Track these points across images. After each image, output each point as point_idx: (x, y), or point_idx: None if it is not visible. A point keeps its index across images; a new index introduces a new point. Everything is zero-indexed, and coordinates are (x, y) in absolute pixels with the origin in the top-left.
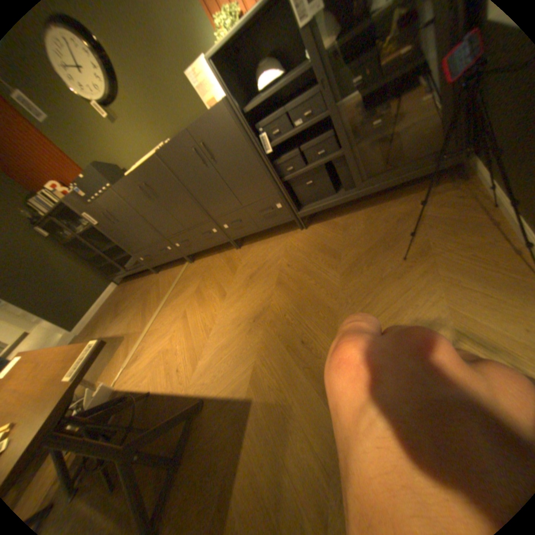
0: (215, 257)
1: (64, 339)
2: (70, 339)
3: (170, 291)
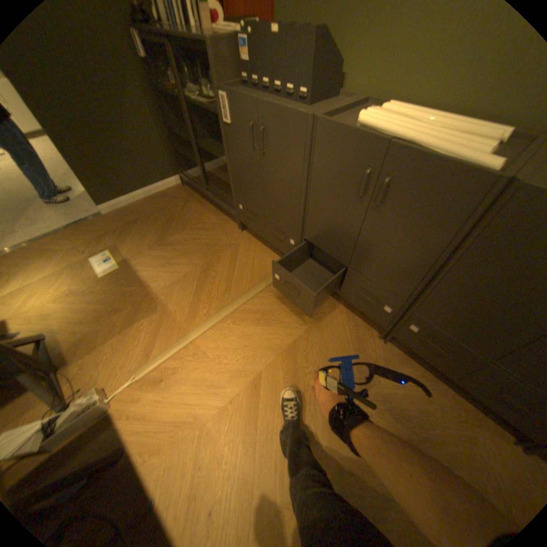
0: (335, 305)
1: (85, 199)
2: (90, 209)
3: (248, 296)
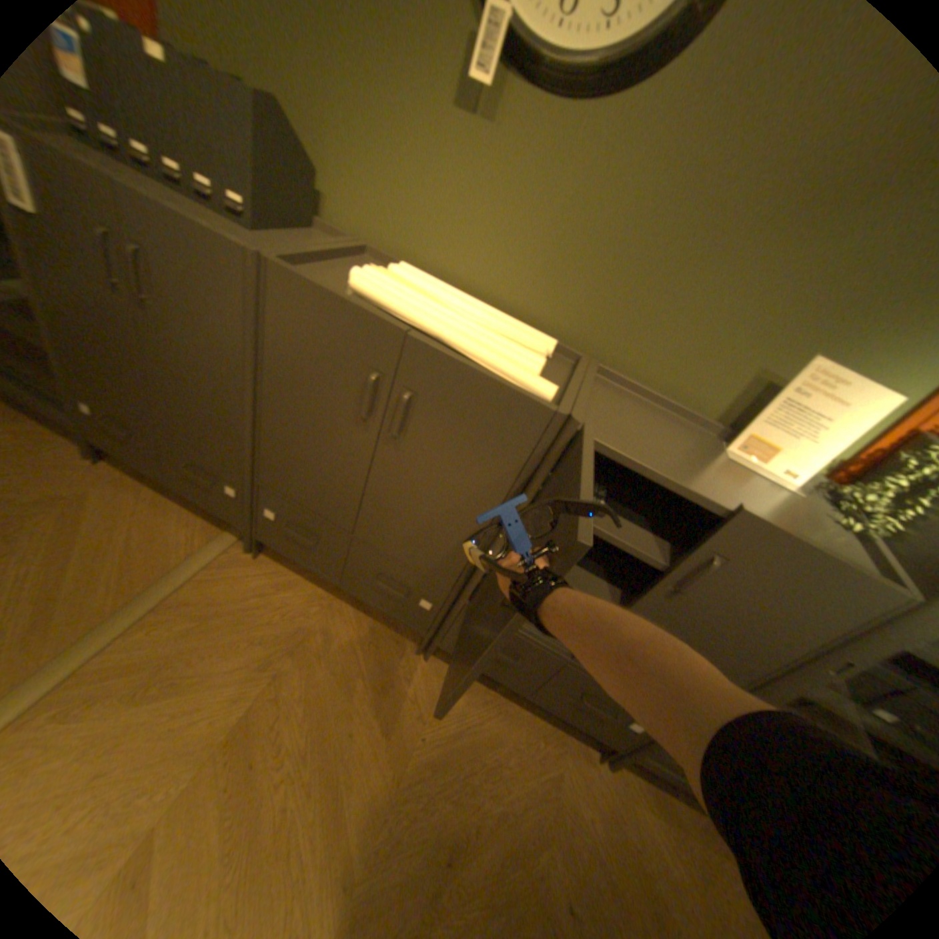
0: (335, 606)
1: None
2: None
3: (114, 629)
